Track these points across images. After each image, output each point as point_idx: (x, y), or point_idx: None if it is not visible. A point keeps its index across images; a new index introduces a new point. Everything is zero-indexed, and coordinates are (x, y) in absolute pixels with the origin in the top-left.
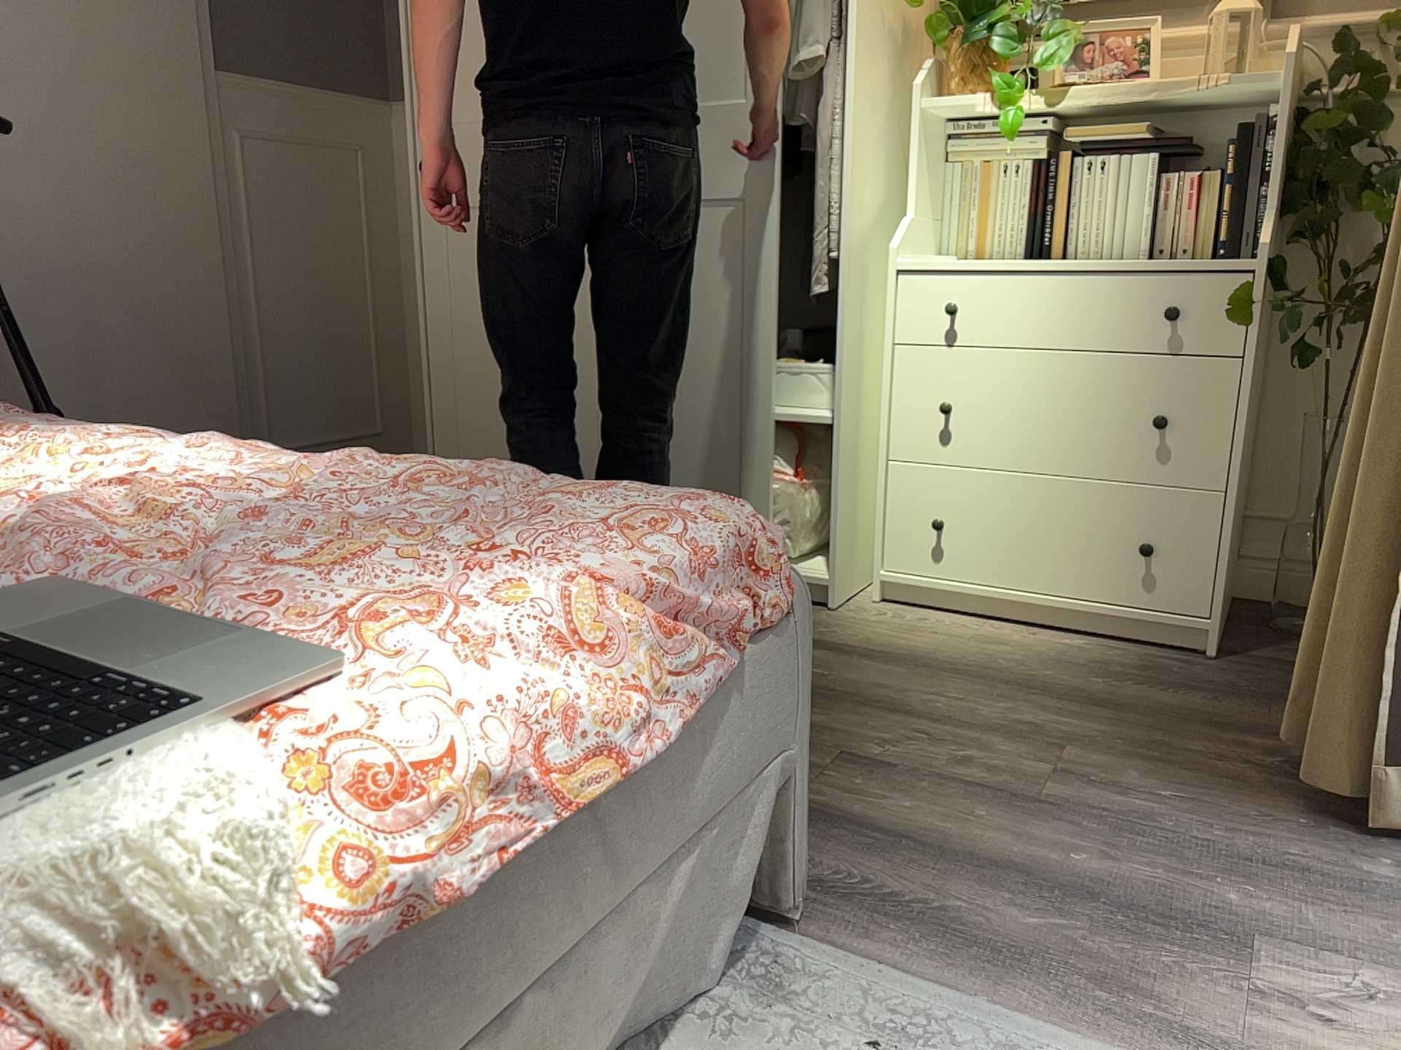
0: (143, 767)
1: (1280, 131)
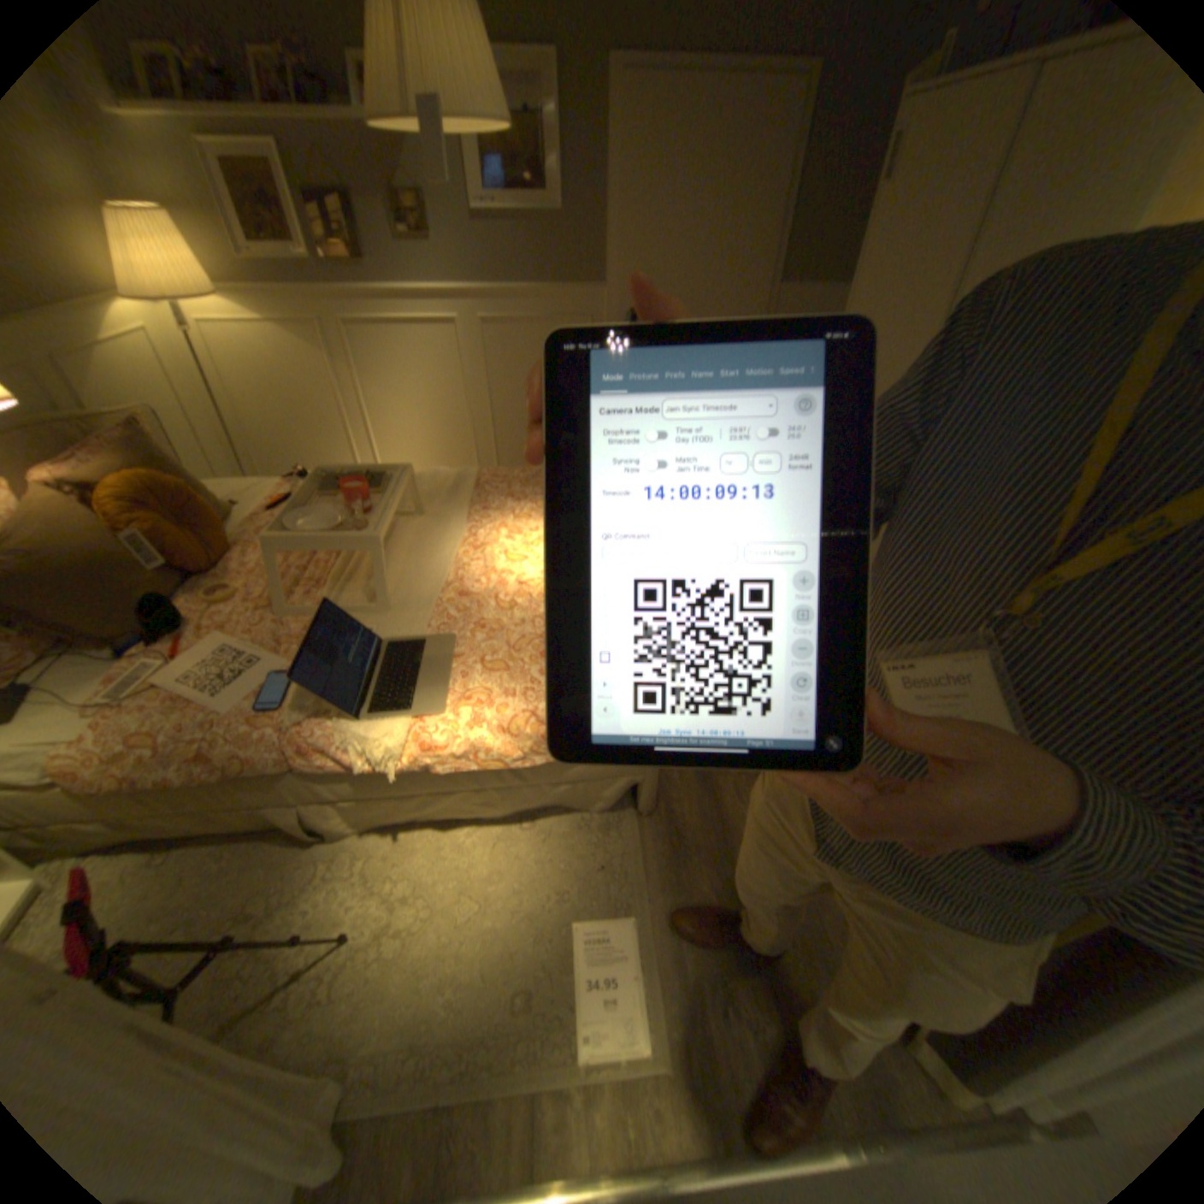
0: (396, 717)
1: None
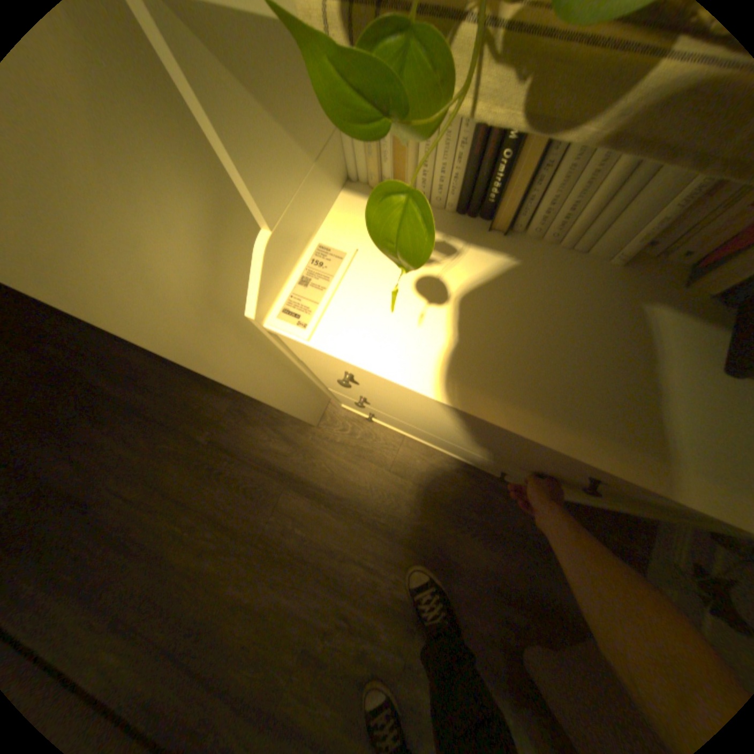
0: None
1: None
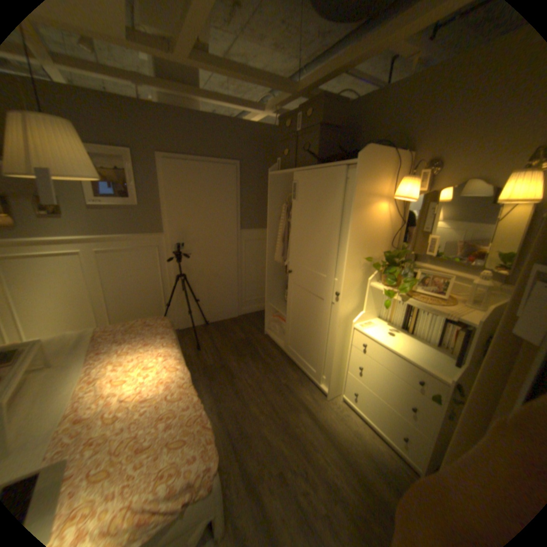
0: None
1: (475, 342)
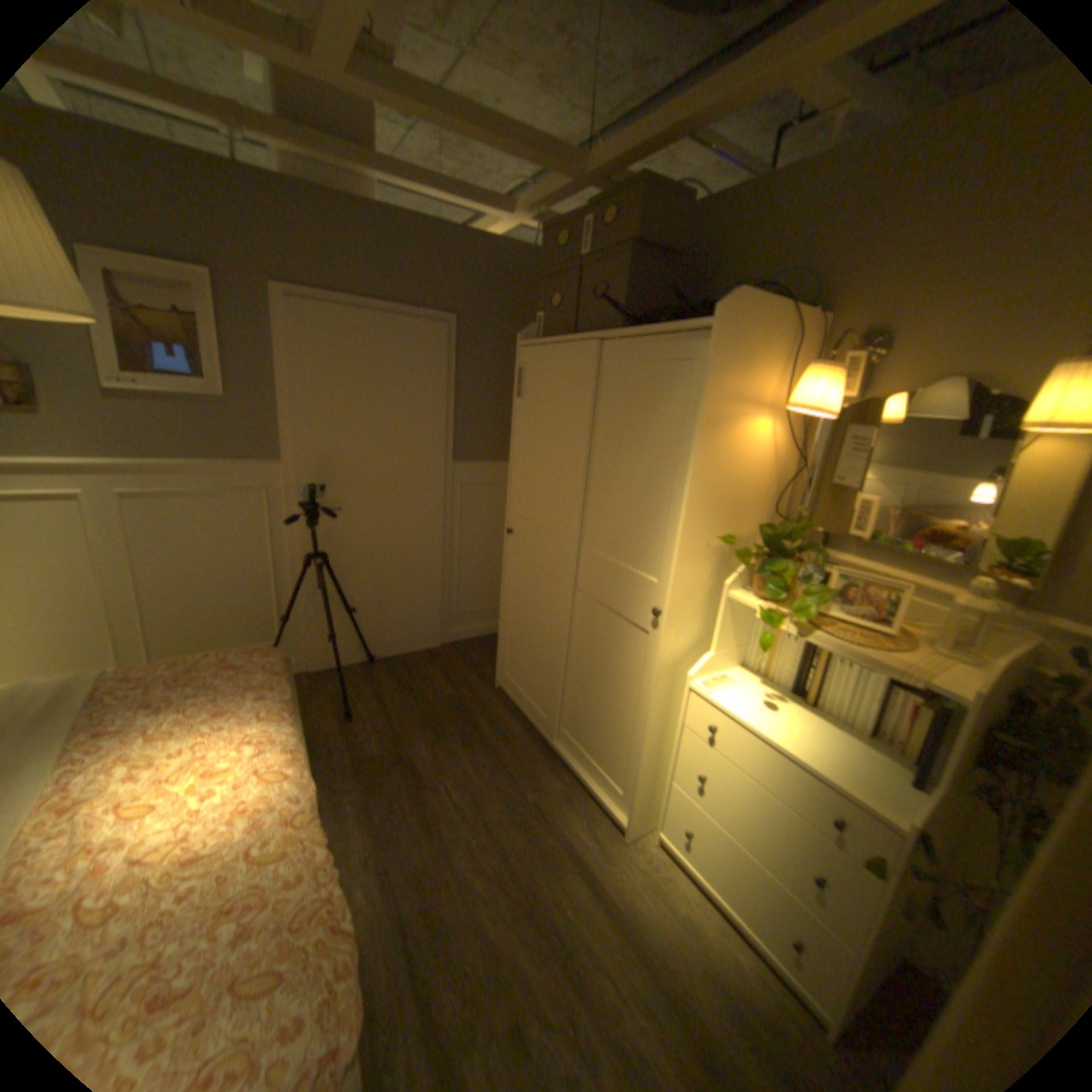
0: None
1: (961, 740)
